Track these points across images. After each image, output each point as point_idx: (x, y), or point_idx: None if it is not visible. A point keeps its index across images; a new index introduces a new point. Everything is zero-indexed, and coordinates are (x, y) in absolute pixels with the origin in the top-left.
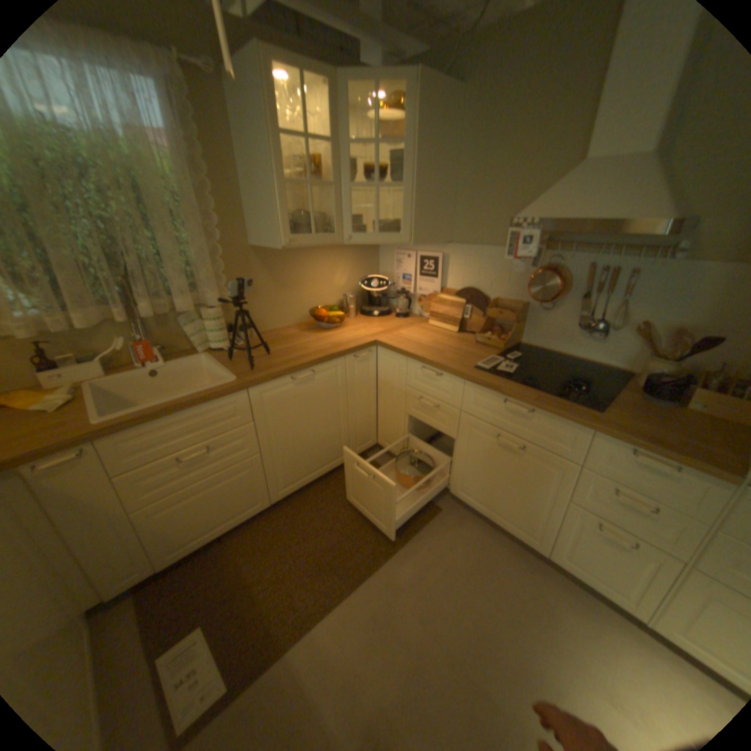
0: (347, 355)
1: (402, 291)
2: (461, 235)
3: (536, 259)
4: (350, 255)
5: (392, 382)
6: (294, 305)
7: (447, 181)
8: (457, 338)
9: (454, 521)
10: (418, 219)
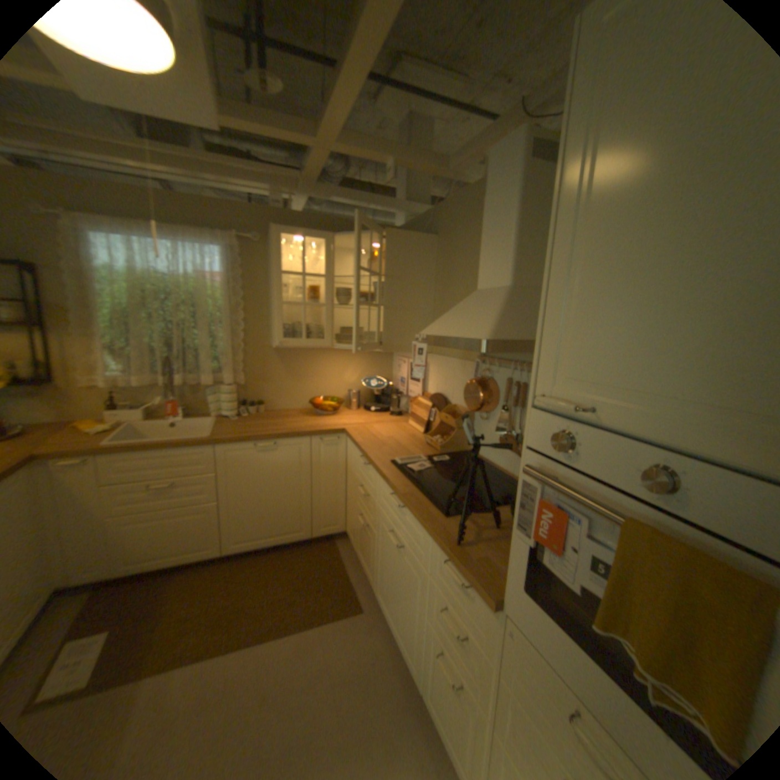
0: (312, 436)
1: (398, 393)
2: (437, 349)
3: (478, 373)
4: (364, 358)
5: (352, 469)
6: (305, 393)
7: (424, 305)
8: (416, 439)
9: (366, 629)
10: (389, 333)
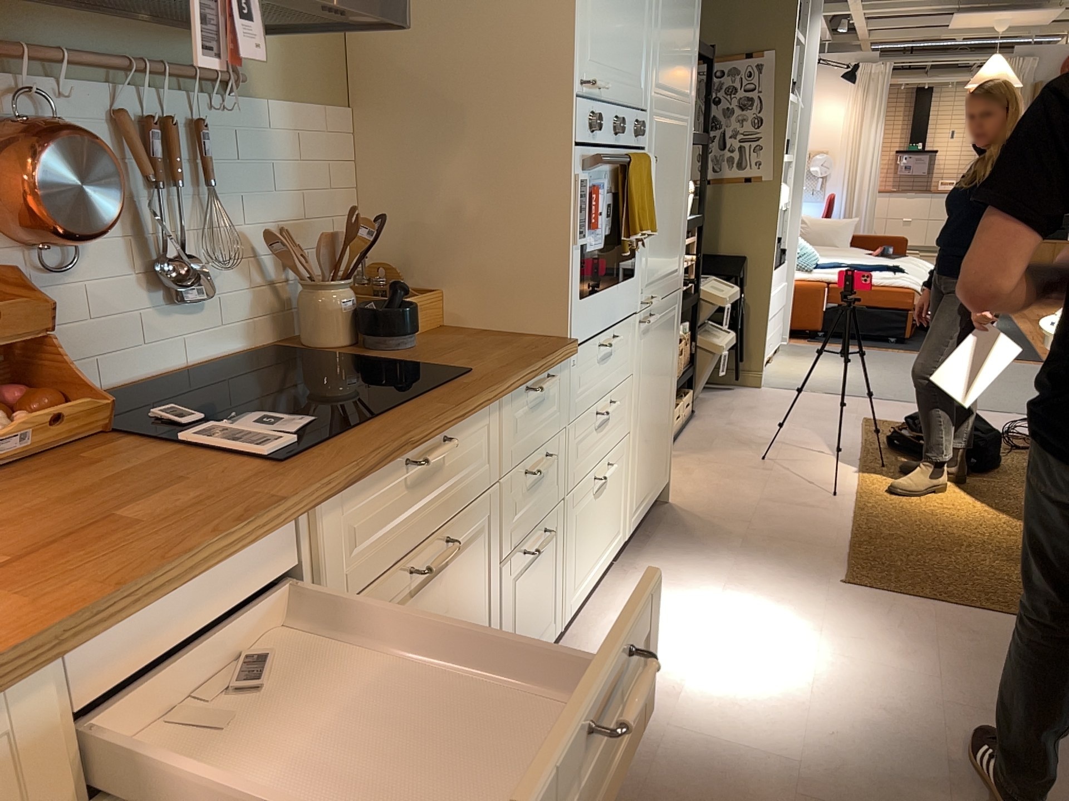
0: None
1: None
2: None
3: None
4: None
5: None
6: None
7: None
8: None
9: None
10: None
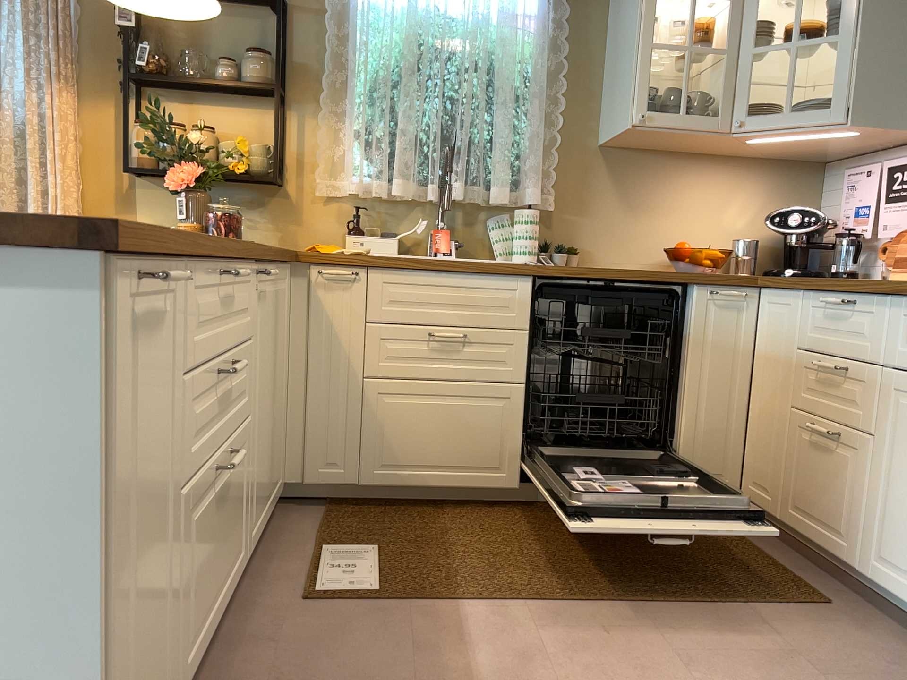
0: (698, 282)
1: (851, 233)
2: None
3: None
4: (764, 180)
5: (778, 350)
6: (648, 239)
7: None
8: None
9: (853, 625)
10: (866, 84)
